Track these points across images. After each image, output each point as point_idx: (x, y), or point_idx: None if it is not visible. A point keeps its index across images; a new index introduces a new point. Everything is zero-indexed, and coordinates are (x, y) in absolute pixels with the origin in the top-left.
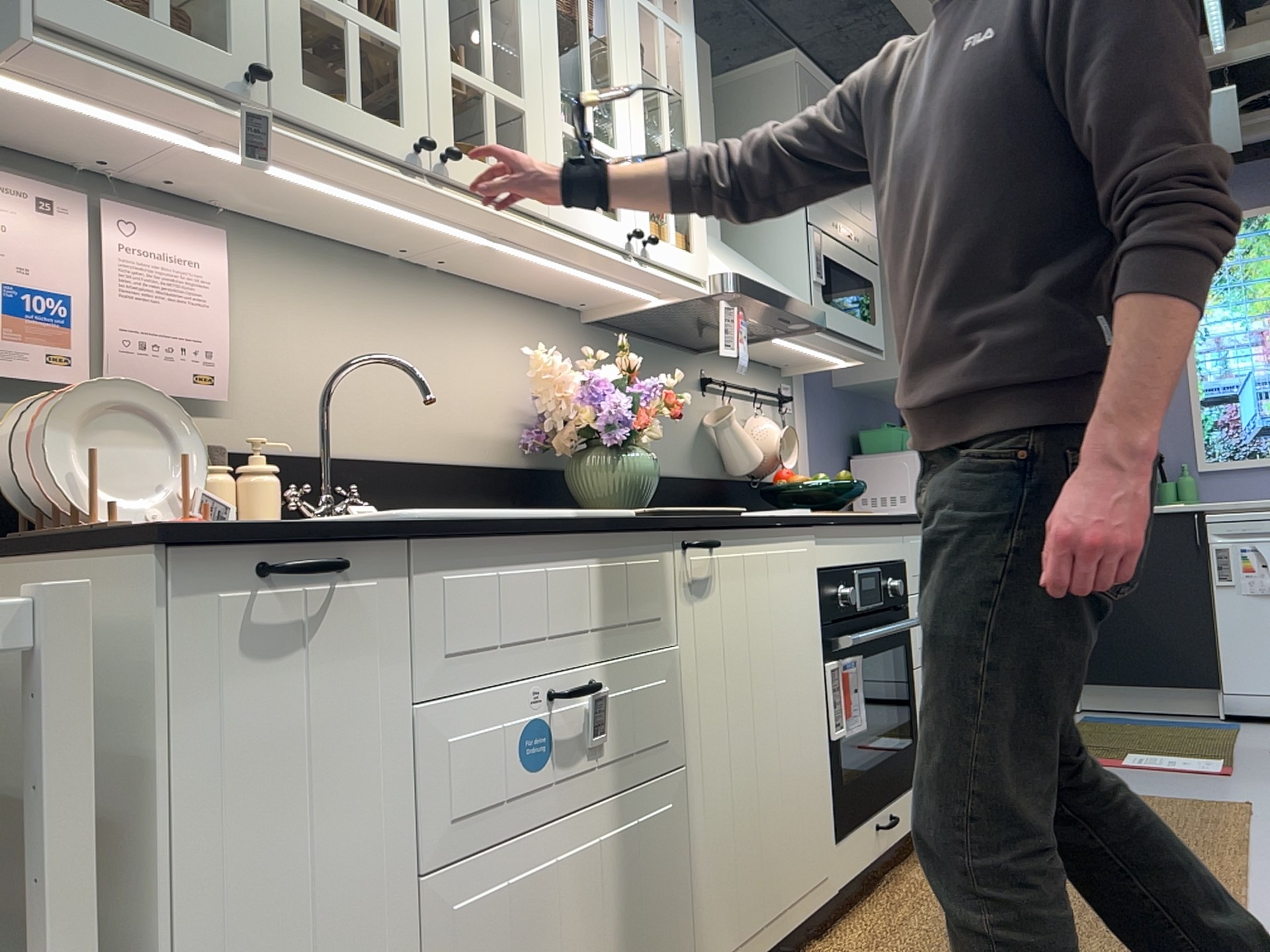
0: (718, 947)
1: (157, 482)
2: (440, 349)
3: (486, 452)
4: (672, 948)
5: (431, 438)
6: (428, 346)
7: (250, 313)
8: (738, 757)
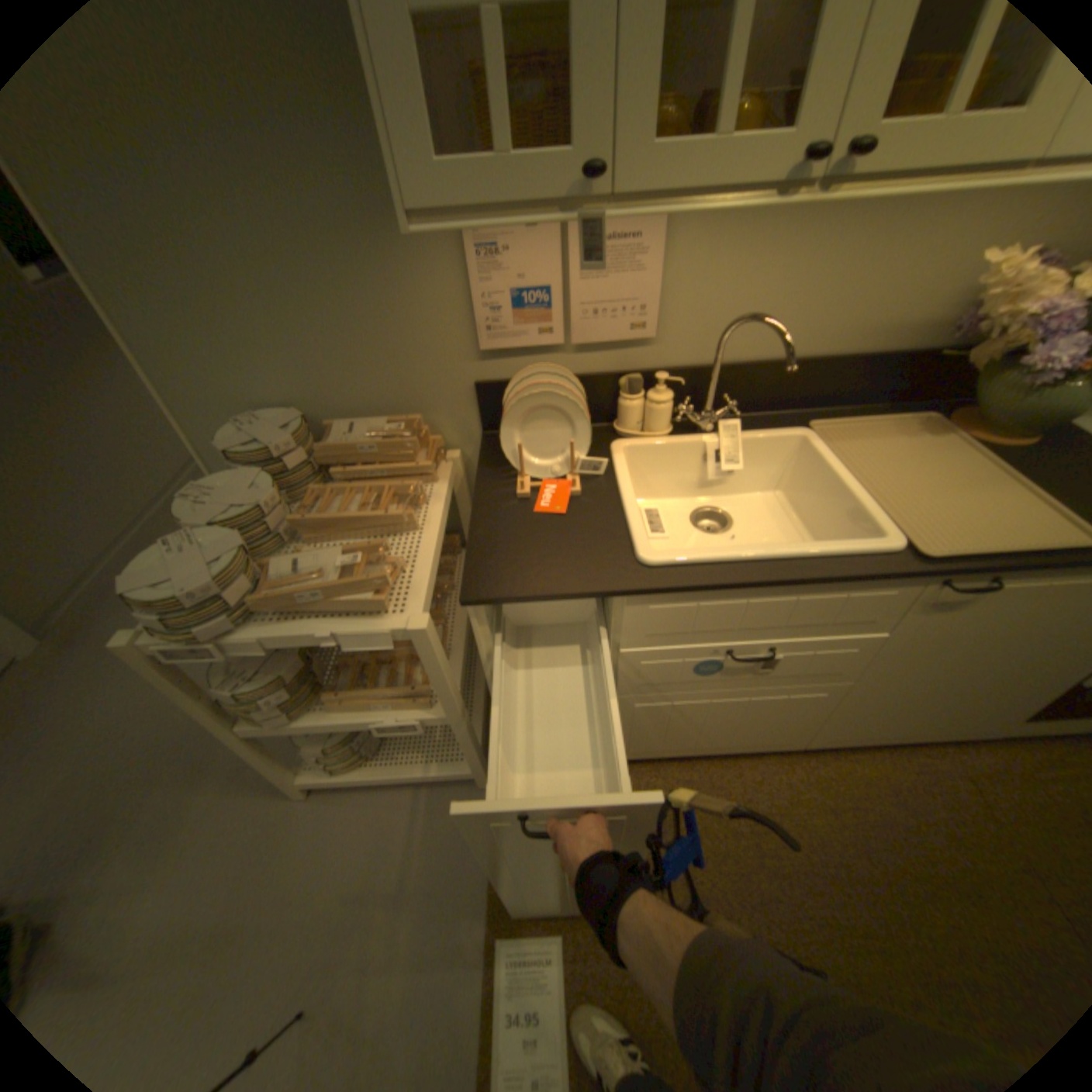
0: (839, 740)
1: (572, 439)
2: (891, 242)
3: (903, 339)
4: (795, 735)
5: (842, 335)
6: (875, 243)
7: (687, 258)
8: (924, 685)
